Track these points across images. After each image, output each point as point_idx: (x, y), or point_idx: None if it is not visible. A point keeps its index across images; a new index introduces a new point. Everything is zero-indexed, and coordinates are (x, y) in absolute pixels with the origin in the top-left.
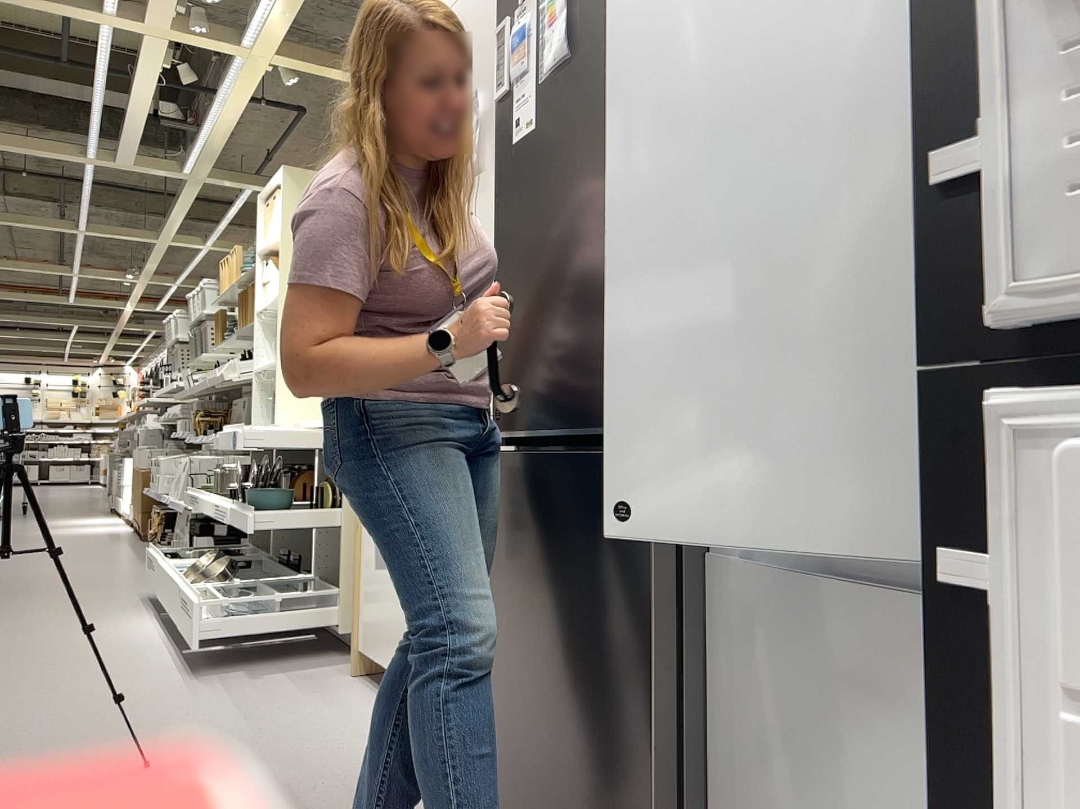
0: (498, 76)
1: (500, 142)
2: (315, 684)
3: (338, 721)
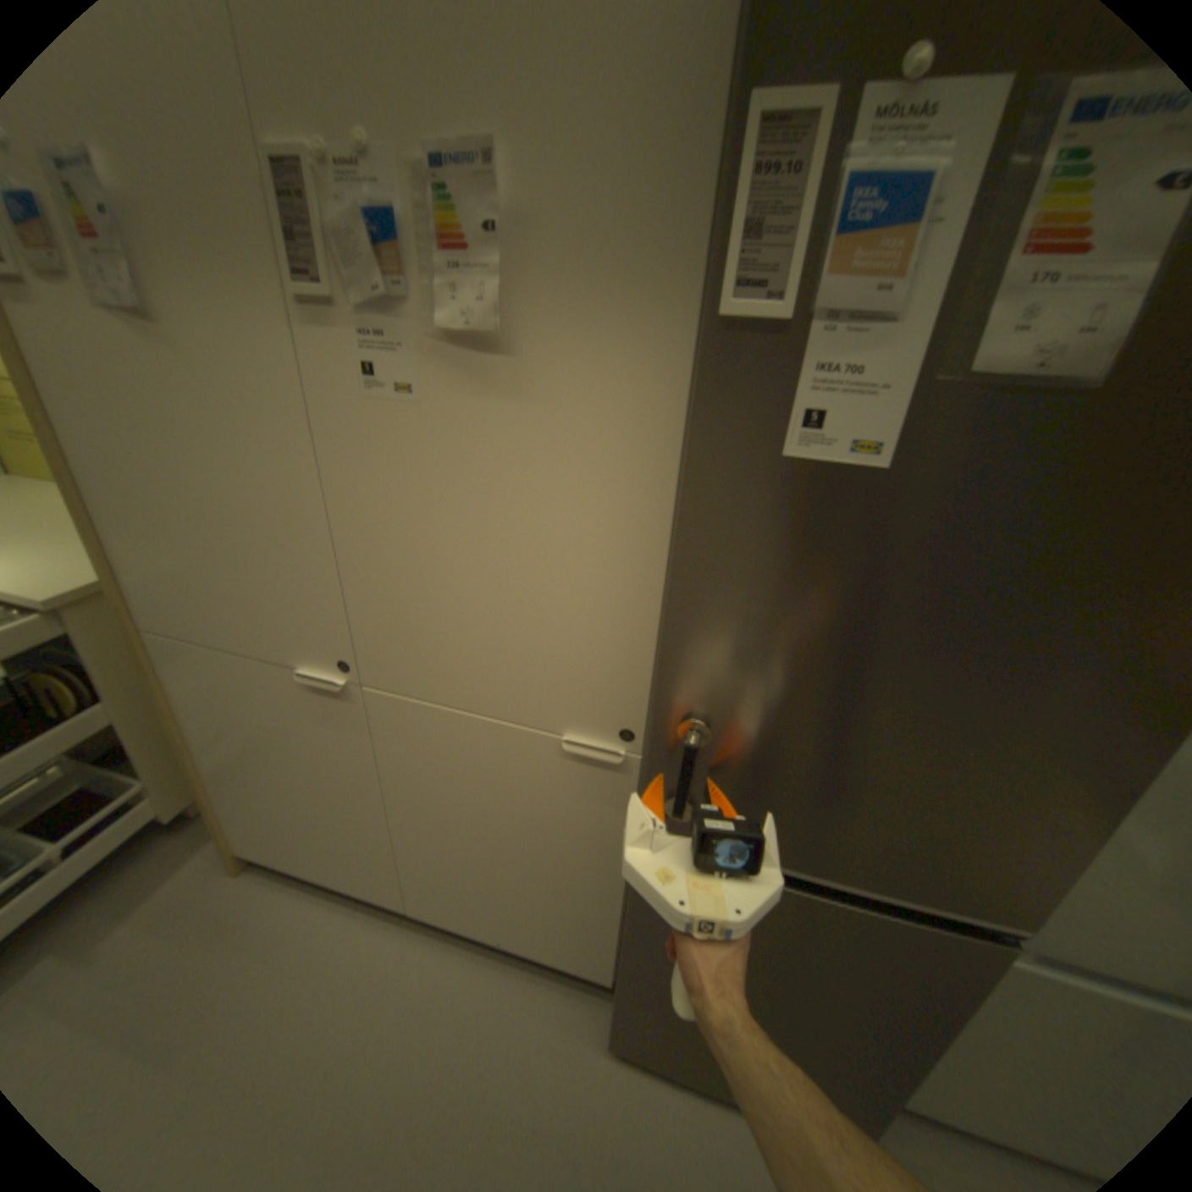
0: (751, 245)
1: (721, 412)
2: (197, 919)
3: (303, 982)
